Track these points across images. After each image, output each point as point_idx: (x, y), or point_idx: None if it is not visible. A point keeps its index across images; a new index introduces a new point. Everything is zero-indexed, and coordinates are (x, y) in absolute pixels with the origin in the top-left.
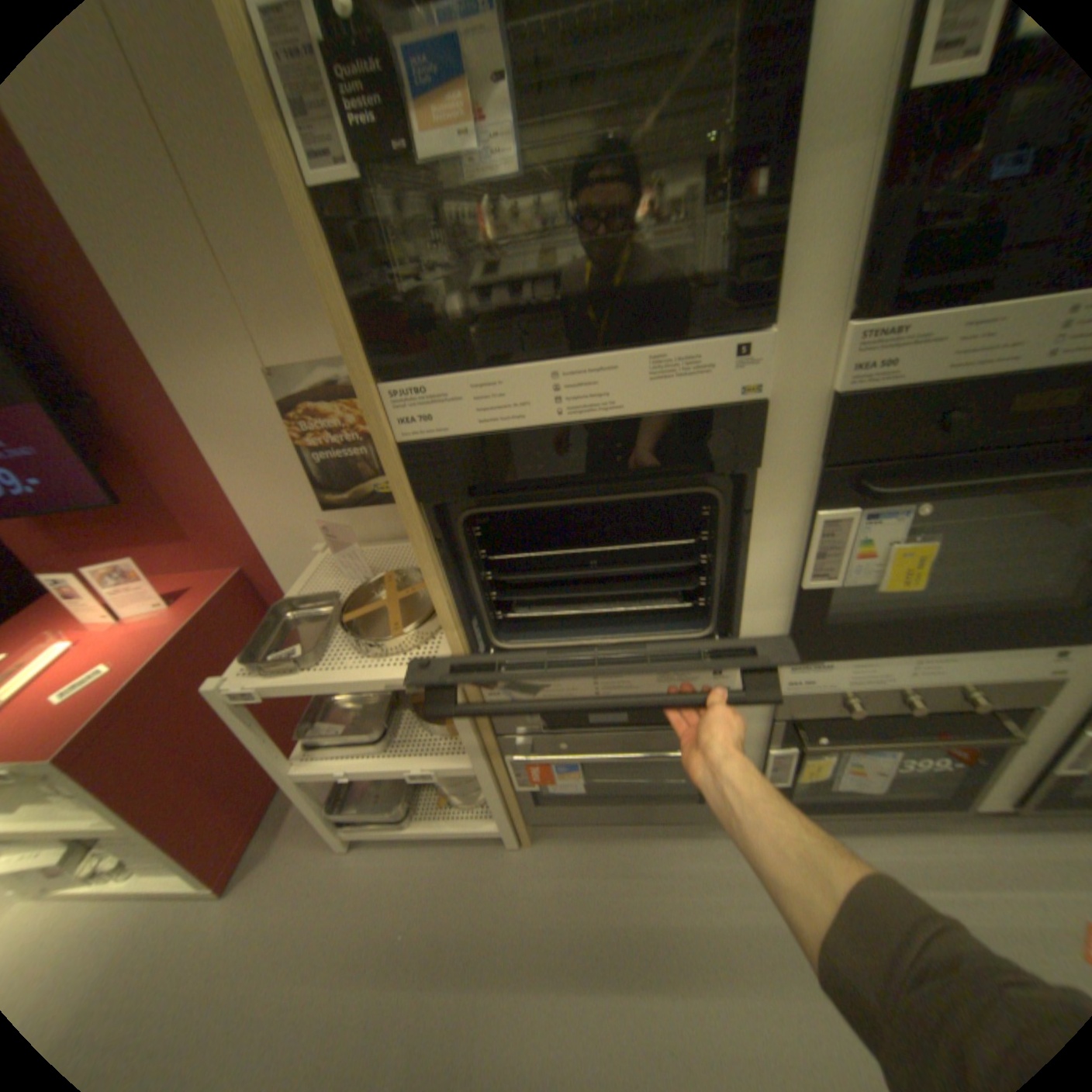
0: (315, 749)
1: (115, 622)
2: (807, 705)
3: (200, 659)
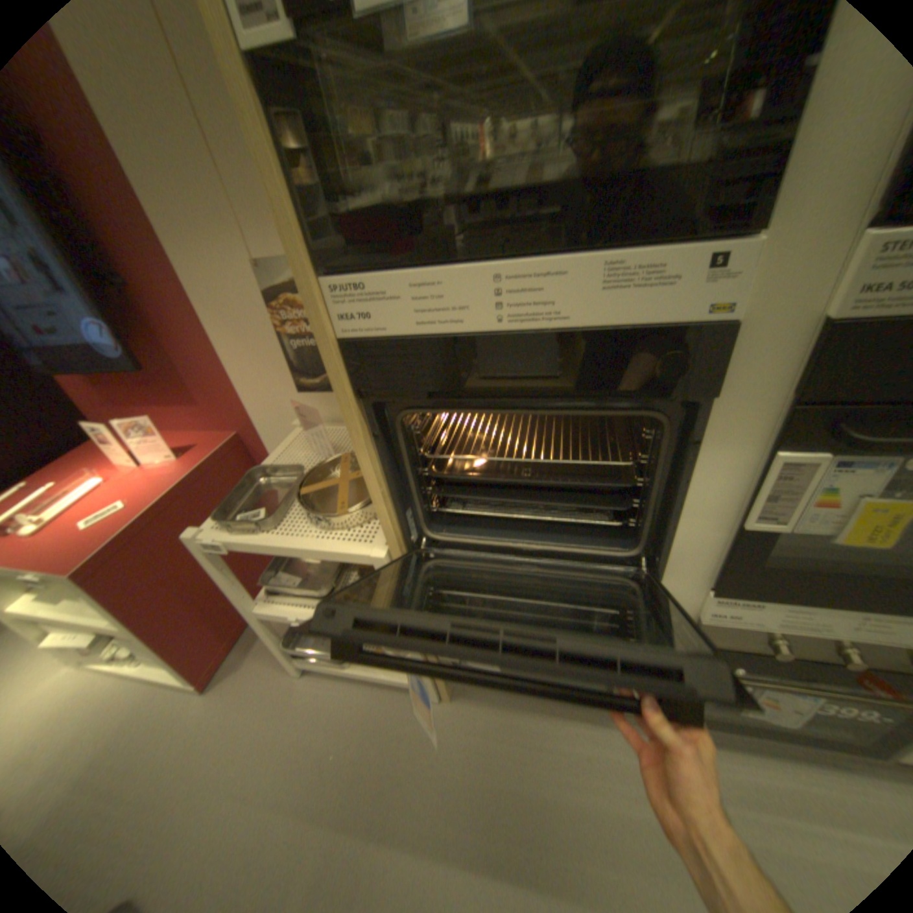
0: (276, 594)
1: (137, 465)
2: (730, 637)
3: (197, 503)
